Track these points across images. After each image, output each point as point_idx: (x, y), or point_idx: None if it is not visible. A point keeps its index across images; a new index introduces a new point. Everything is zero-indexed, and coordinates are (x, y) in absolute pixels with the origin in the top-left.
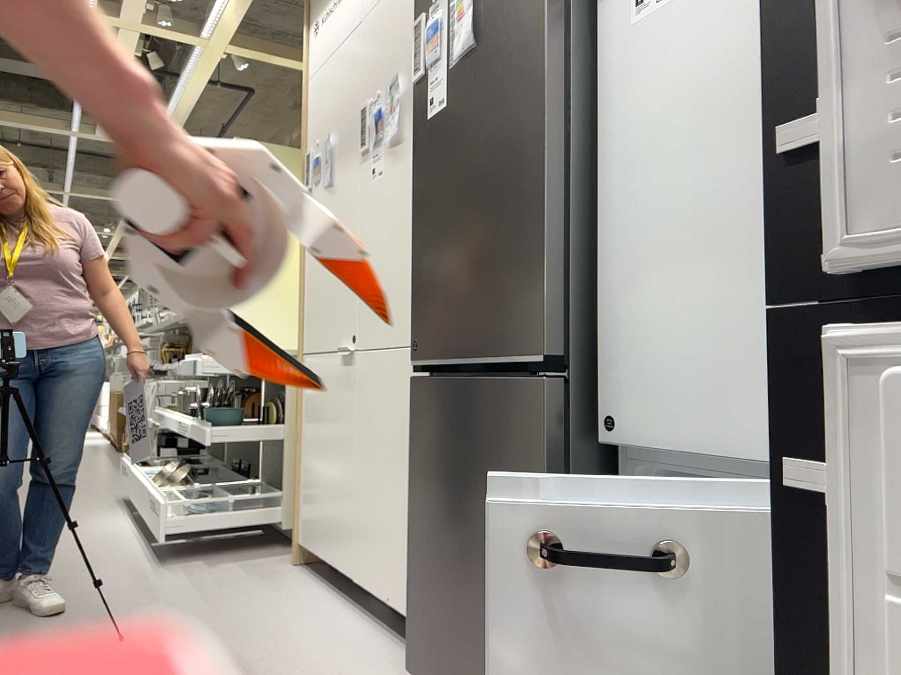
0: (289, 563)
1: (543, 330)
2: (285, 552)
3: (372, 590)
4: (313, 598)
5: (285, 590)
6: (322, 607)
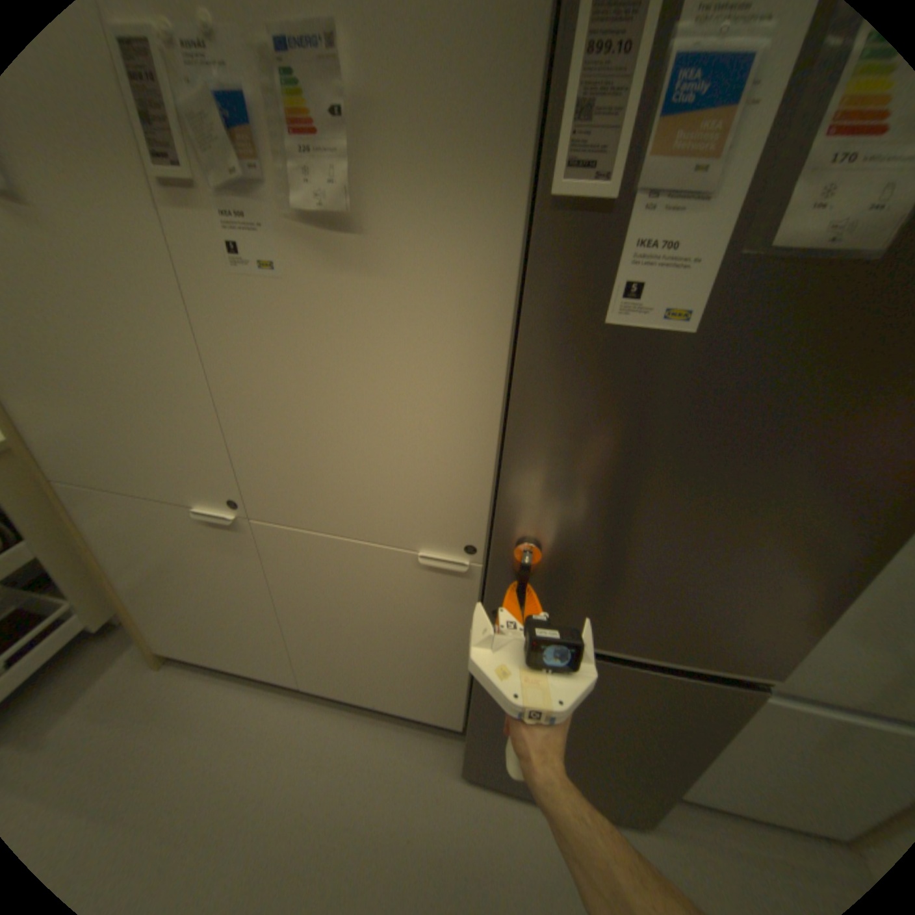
0: (144, 667)
1: (791, 663)
2: (113, 648)
3: (338, 697)
4: (243, 713)
5: (196, 722)
6: (270, 722)
